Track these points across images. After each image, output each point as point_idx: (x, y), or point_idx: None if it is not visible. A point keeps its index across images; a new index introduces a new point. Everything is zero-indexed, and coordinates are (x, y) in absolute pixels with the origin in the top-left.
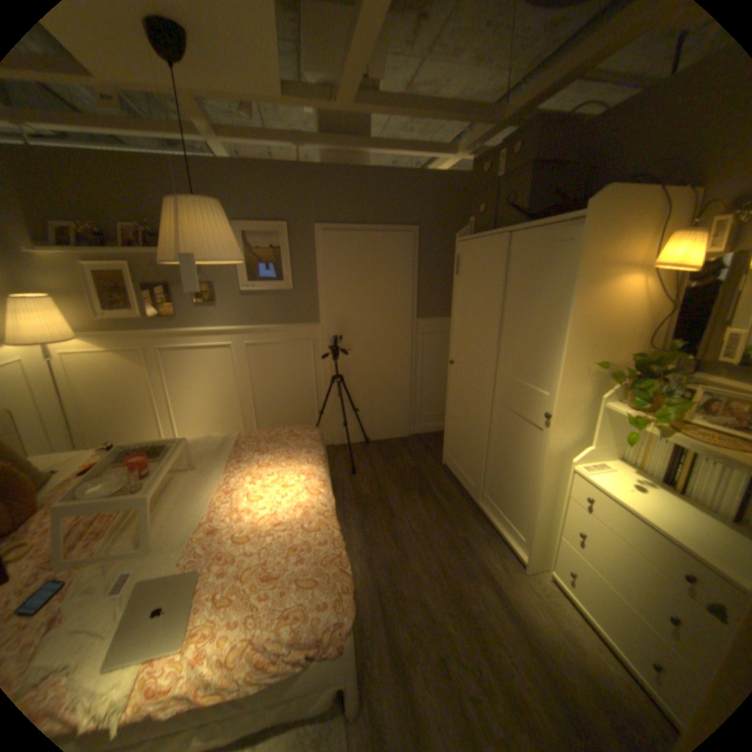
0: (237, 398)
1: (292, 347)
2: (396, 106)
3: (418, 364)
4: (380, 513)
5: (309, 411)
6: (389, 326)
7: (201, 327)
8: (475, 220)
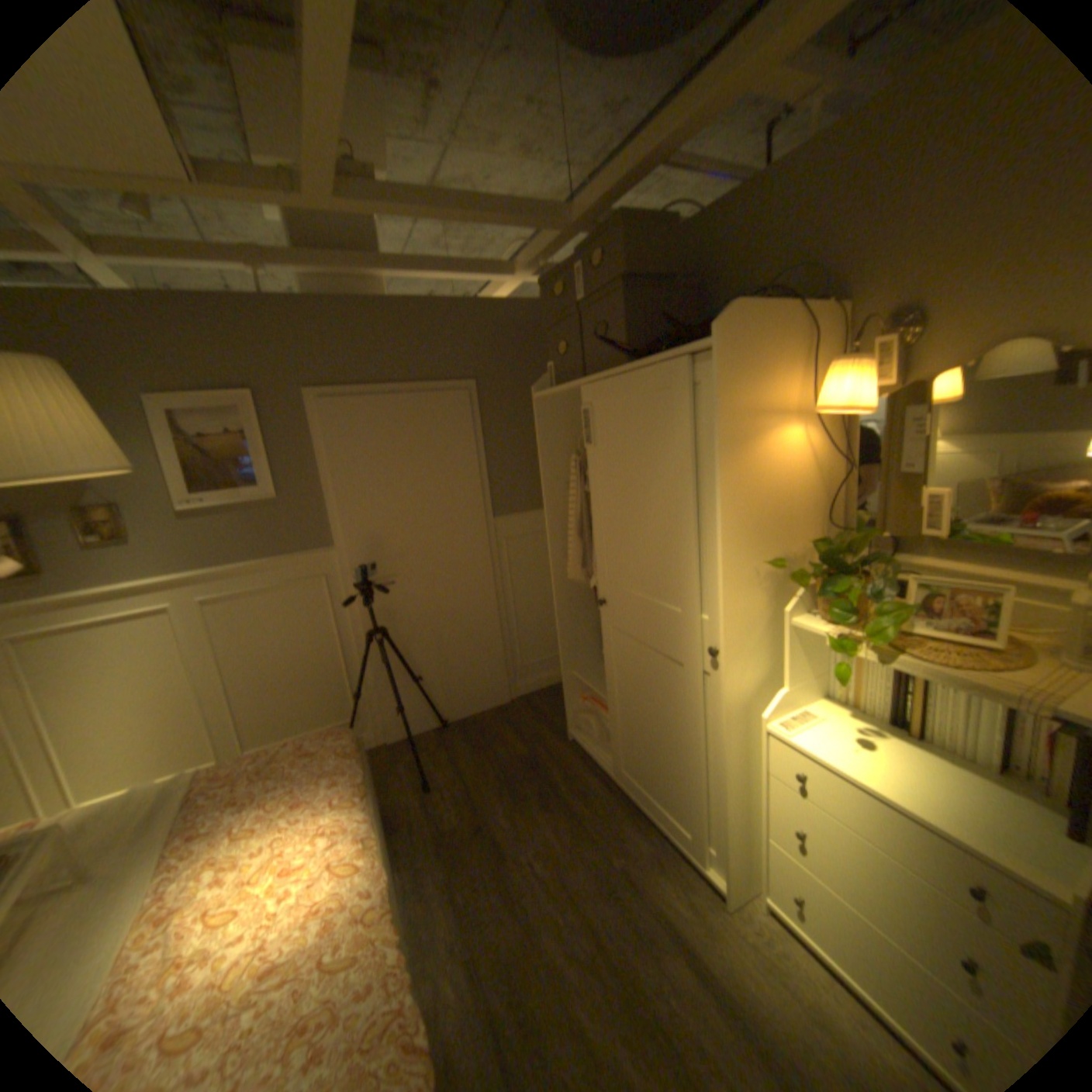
0: (192, 702)
1: (289, 594)
2: (407, 204)
3: (507, 587)
4: (477, 859)
5: (335, 697)
6: (451, 537)
7: (102, 587)
8: (555, 366)
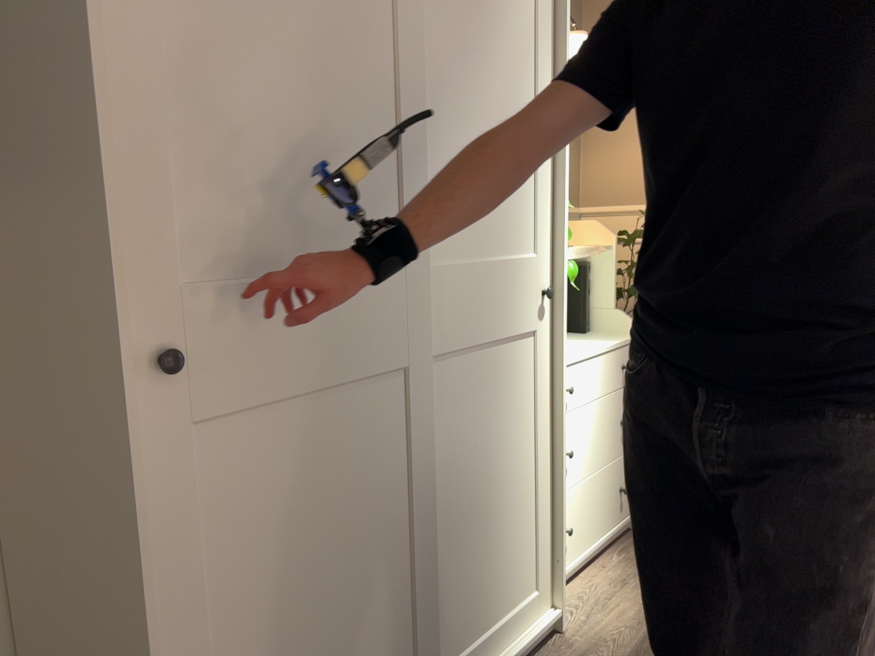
0: None
1: None
2: None
3: None
4: None
5: None
6: None
7: None
8: None
